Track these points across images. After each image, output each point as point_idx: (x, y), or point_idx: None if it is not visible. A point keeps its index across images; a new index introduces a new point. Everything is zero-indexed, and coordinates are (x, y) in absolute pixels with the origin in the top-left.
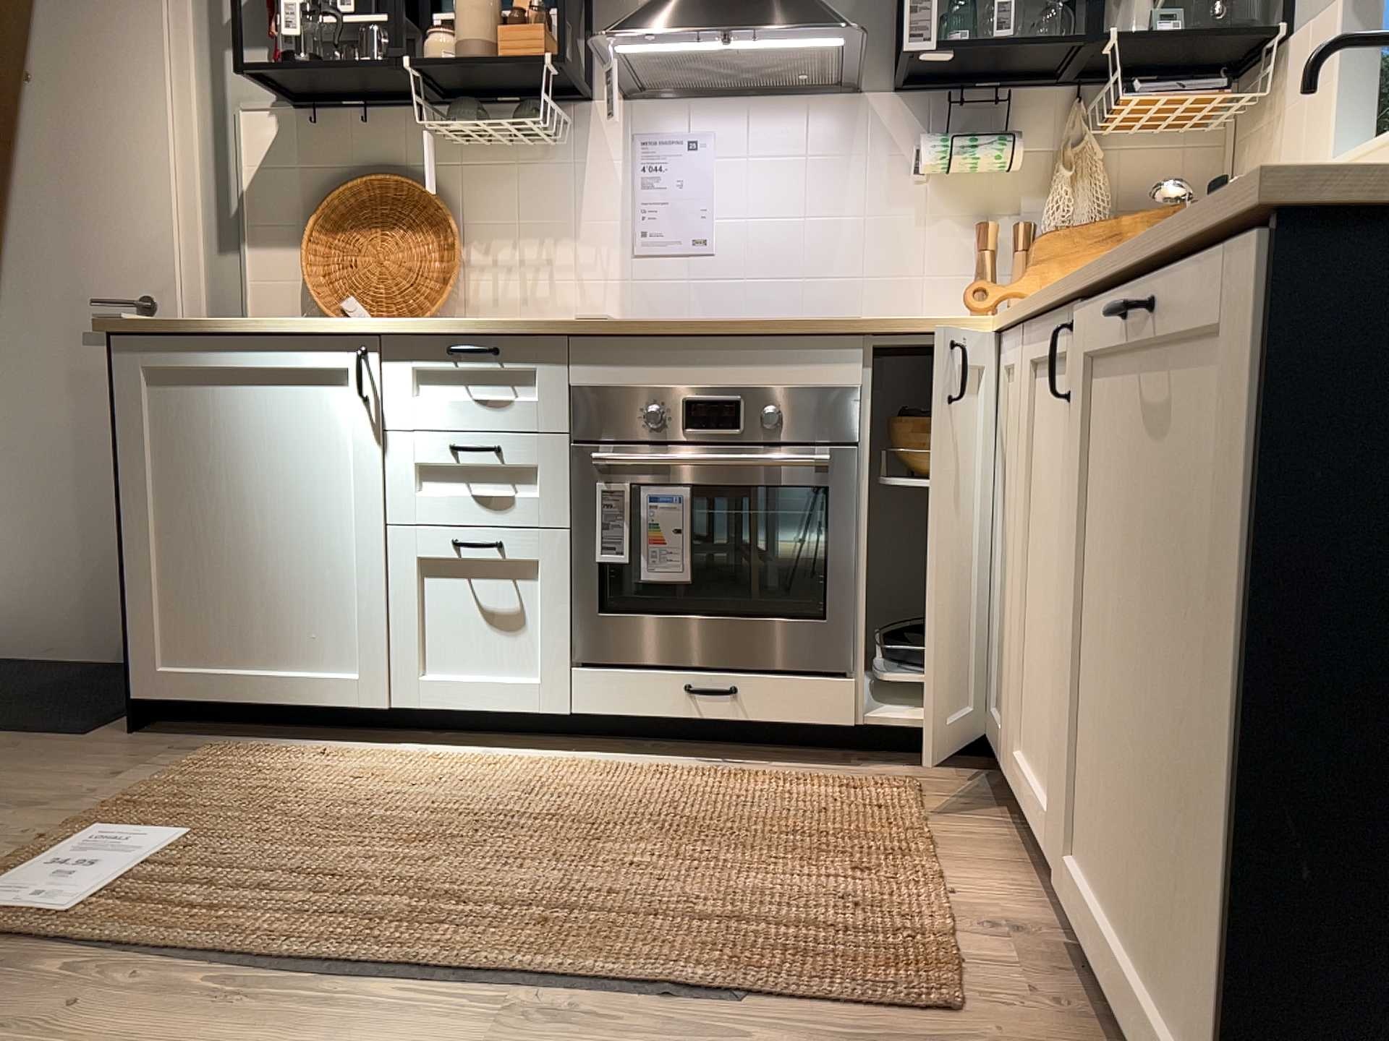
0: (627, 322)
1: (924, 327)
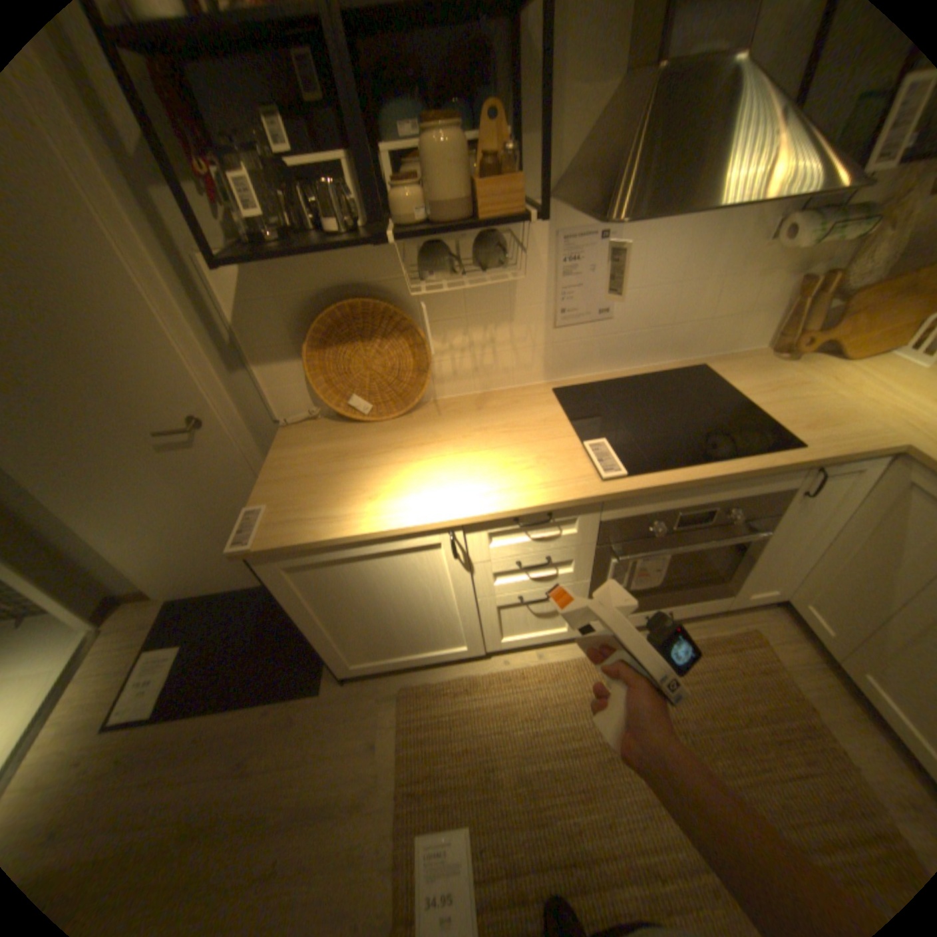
0: (652, 484)
1: (858, 456)
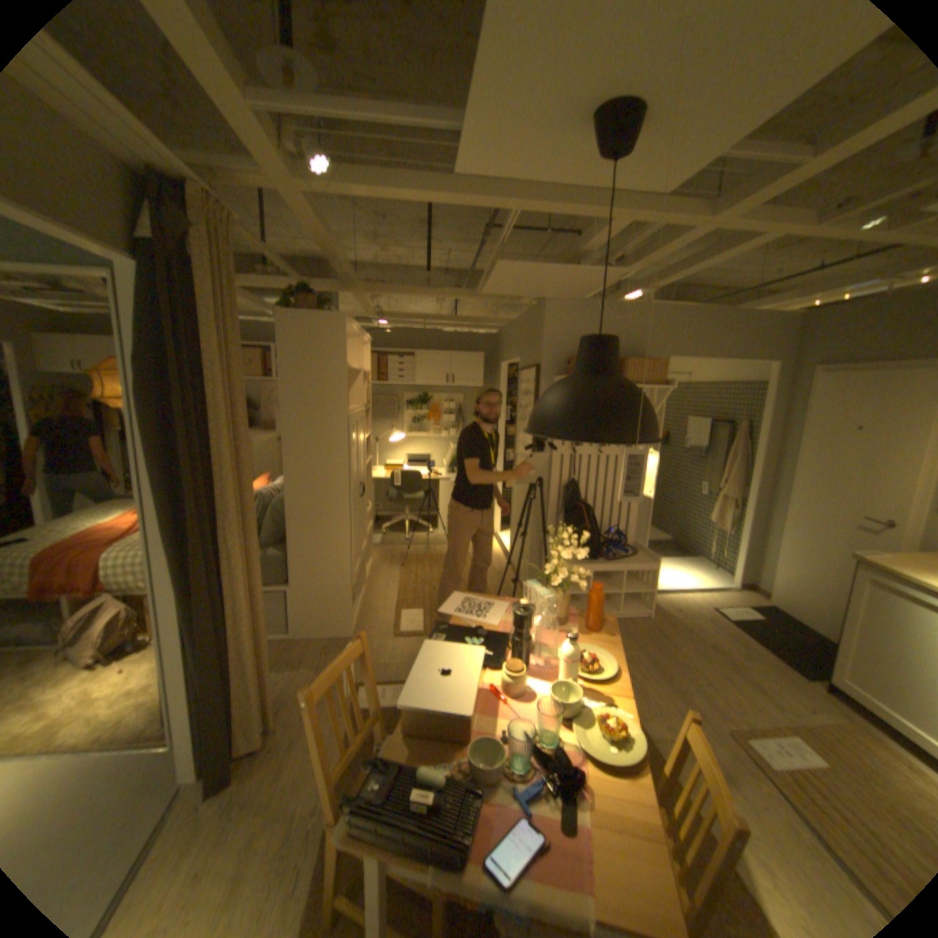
0: None
1: None
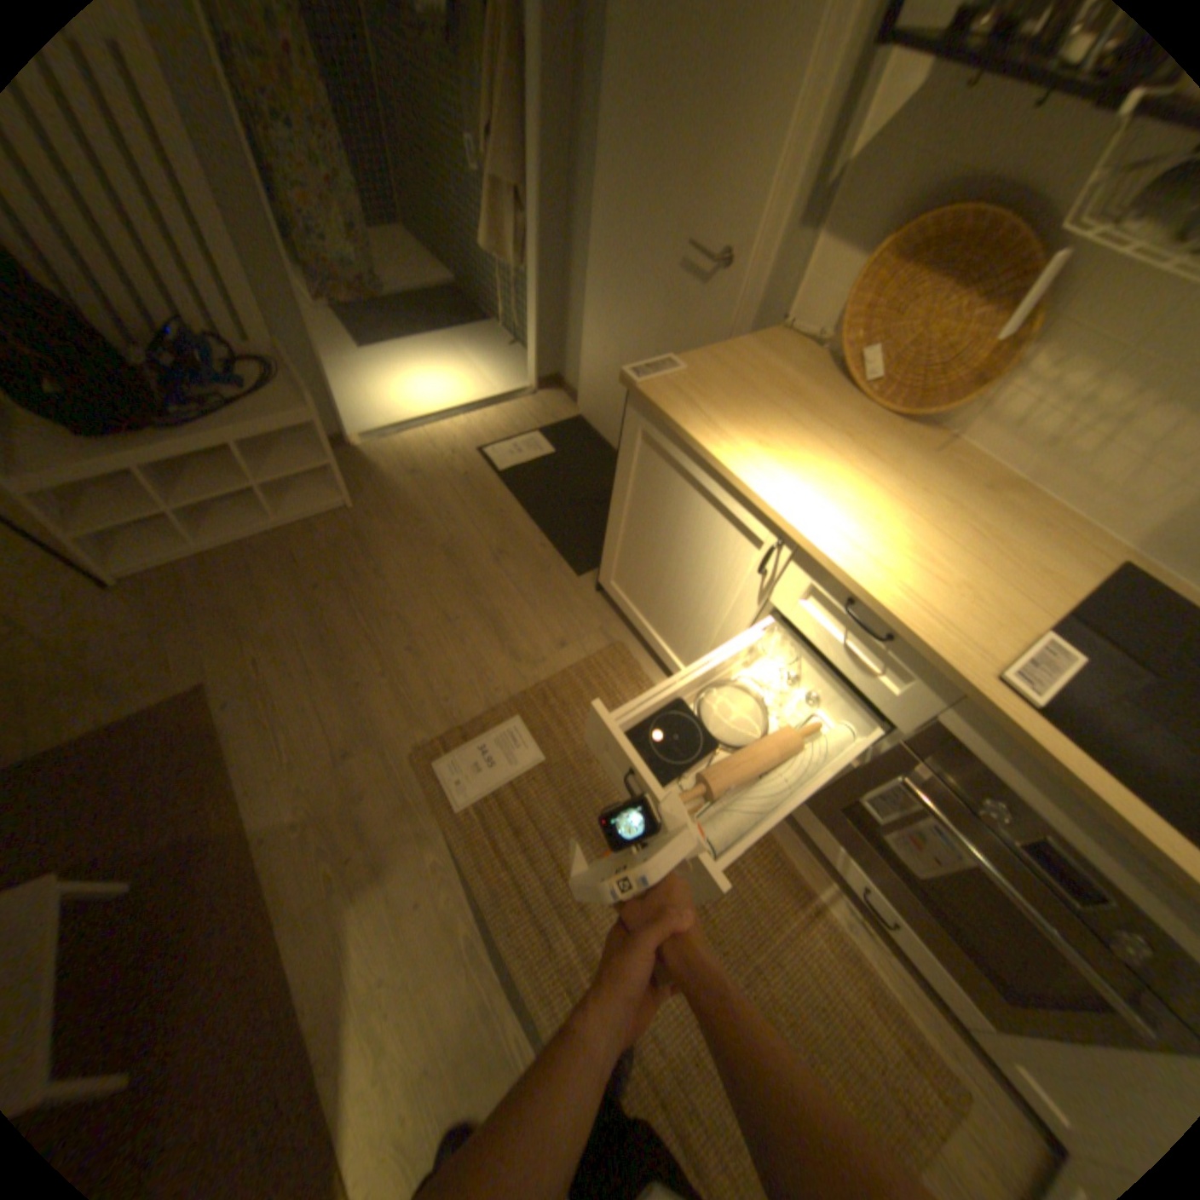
0: (1053, 754)
1: None
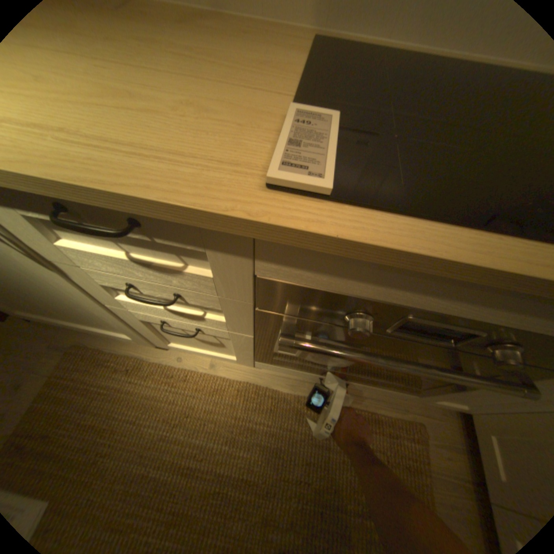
0: (382, 238)
1: None
